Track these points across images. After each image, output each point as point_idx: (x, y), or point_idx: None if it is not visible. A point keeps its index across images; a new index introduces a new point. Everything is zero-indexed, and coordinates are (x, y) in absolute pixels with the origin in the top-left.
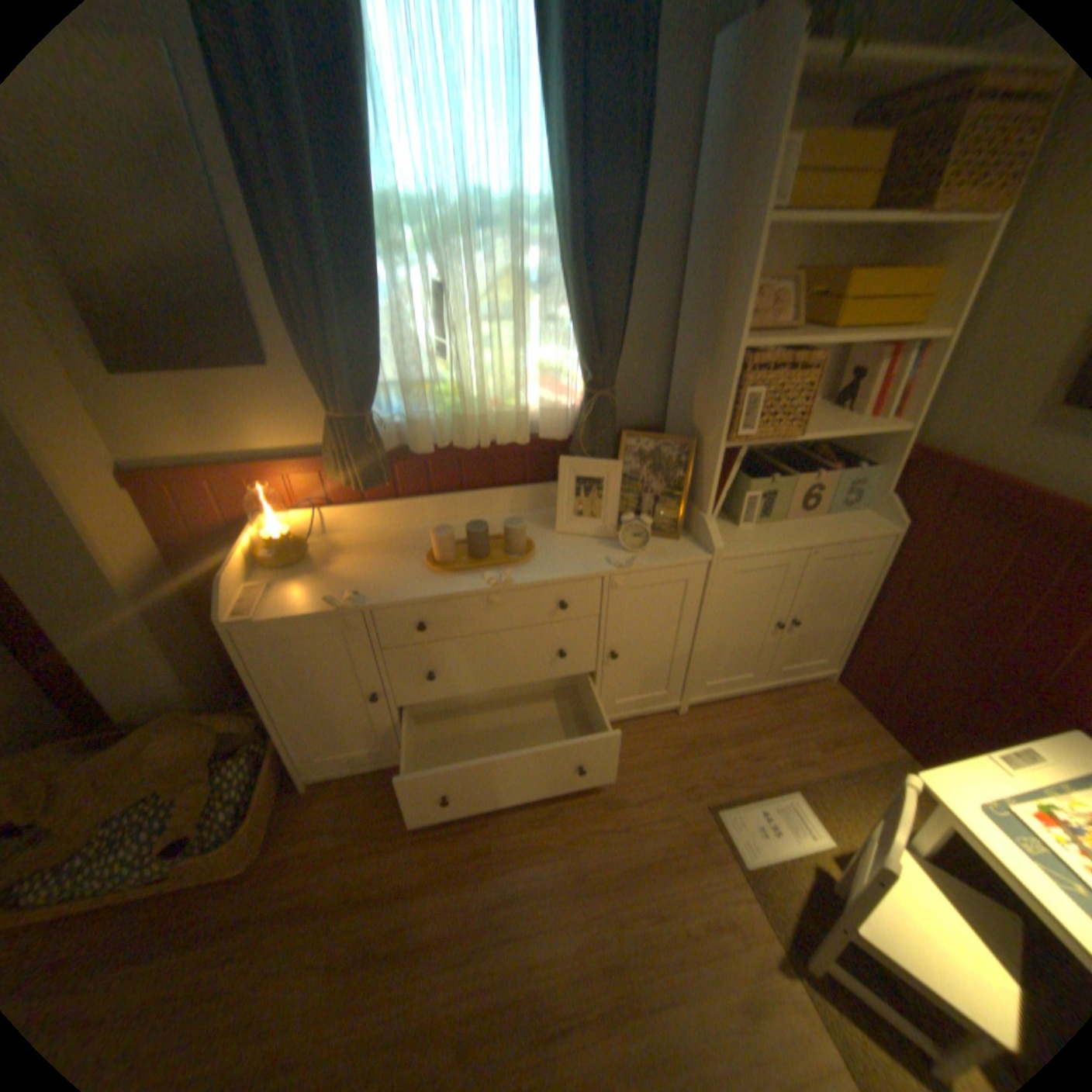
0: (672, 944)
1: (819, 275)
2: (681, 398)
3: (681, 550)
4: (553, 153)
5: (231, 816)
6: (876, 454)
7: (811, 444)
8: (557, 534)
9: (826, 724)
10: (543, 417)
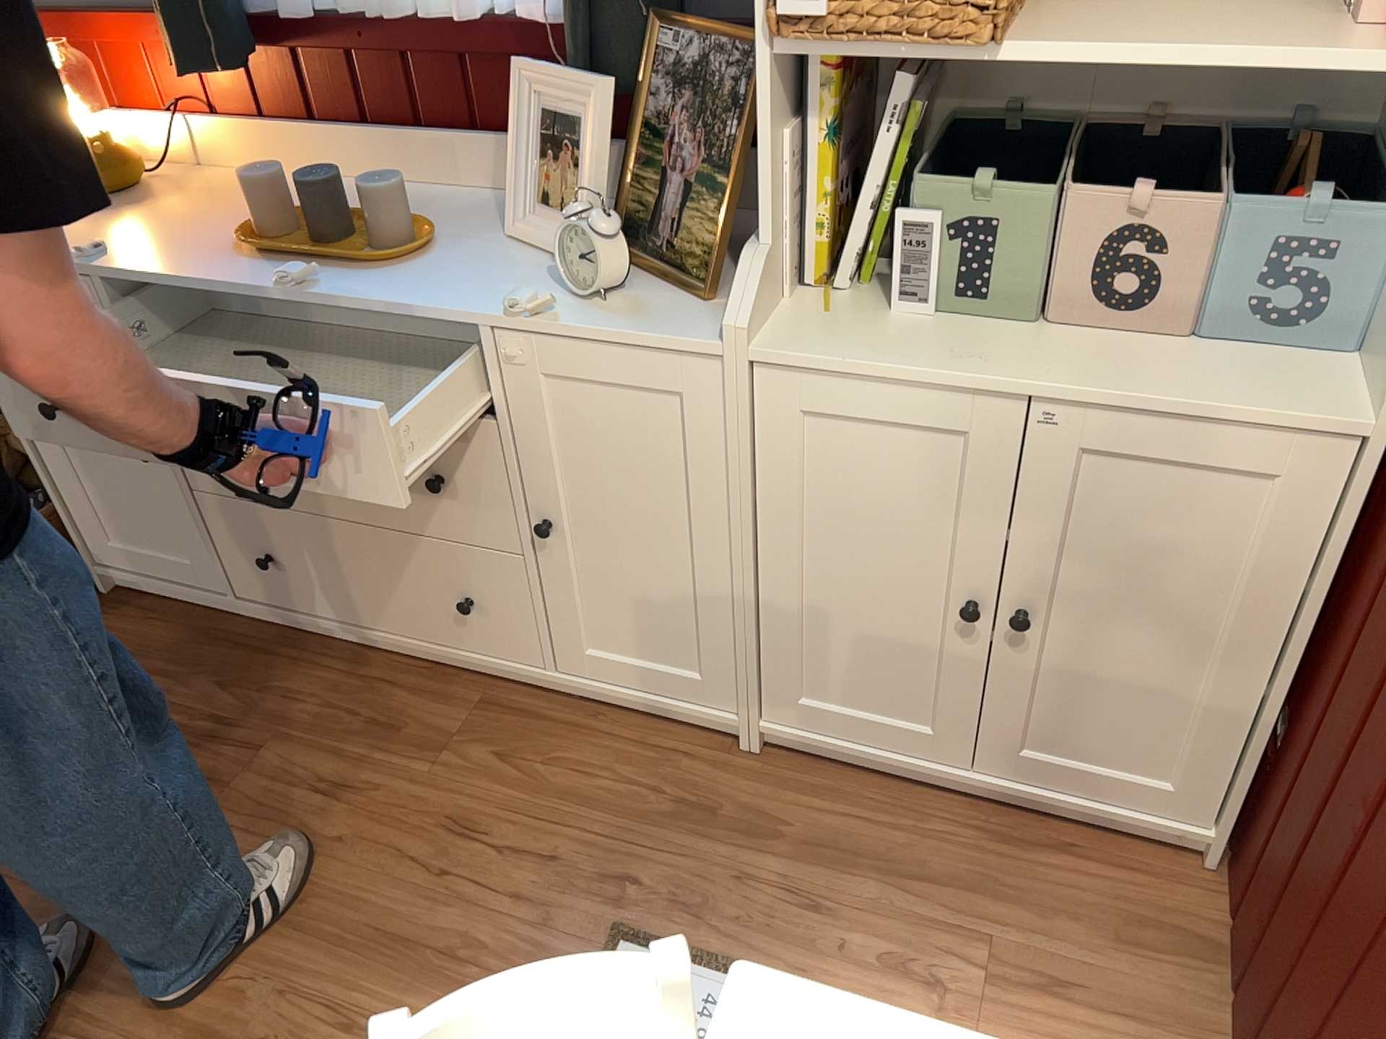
0: None
1: None
2: None
3: (683, 321)
4: None
5: None
6: None
7: (1286, 141)
8: (511, 244)
9: (1068, 926)
10: None
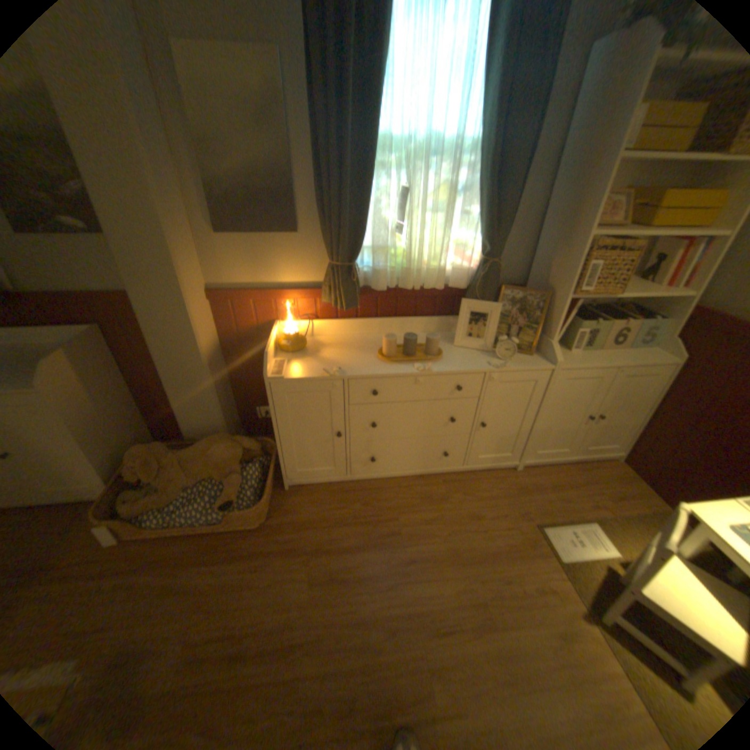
0: (515, 596)
1: (642, 192)
2: (541, 267)
3: (534, 361)
4: (484, 112)
5: (253, 493)
6: (667, 311)
7: (620, 303)
8: (454, 346)
9: (615, 486)
10: (451, 273)
